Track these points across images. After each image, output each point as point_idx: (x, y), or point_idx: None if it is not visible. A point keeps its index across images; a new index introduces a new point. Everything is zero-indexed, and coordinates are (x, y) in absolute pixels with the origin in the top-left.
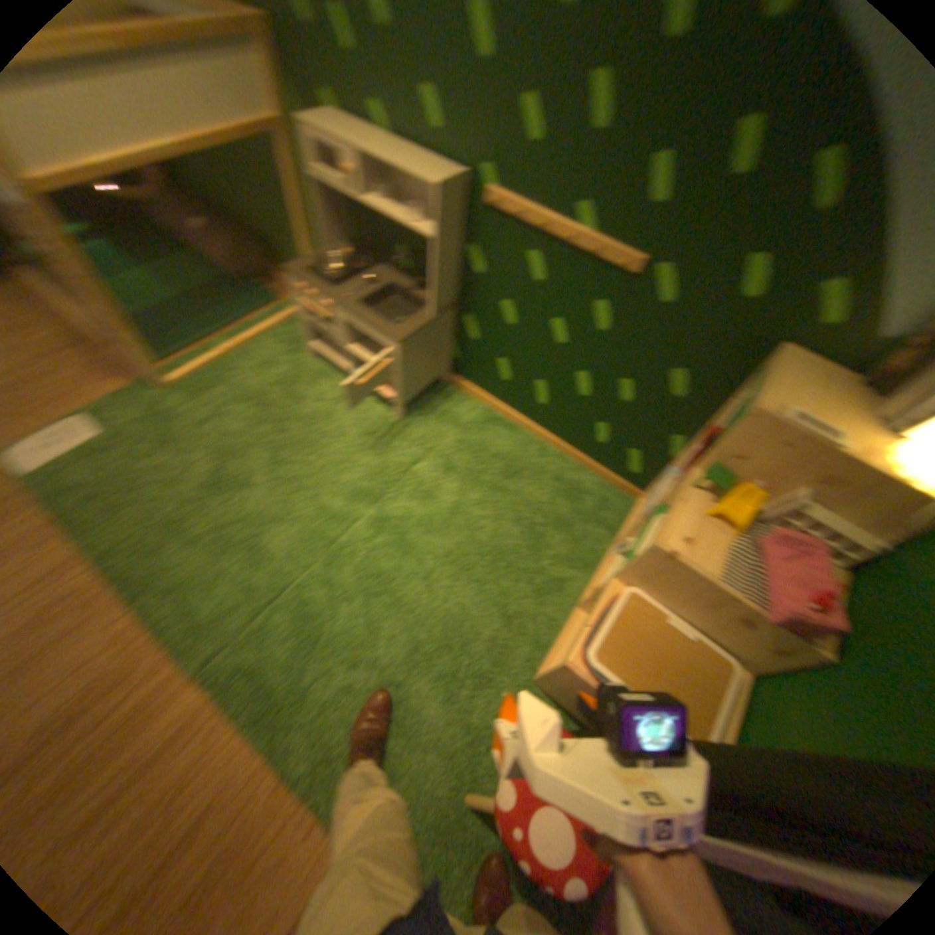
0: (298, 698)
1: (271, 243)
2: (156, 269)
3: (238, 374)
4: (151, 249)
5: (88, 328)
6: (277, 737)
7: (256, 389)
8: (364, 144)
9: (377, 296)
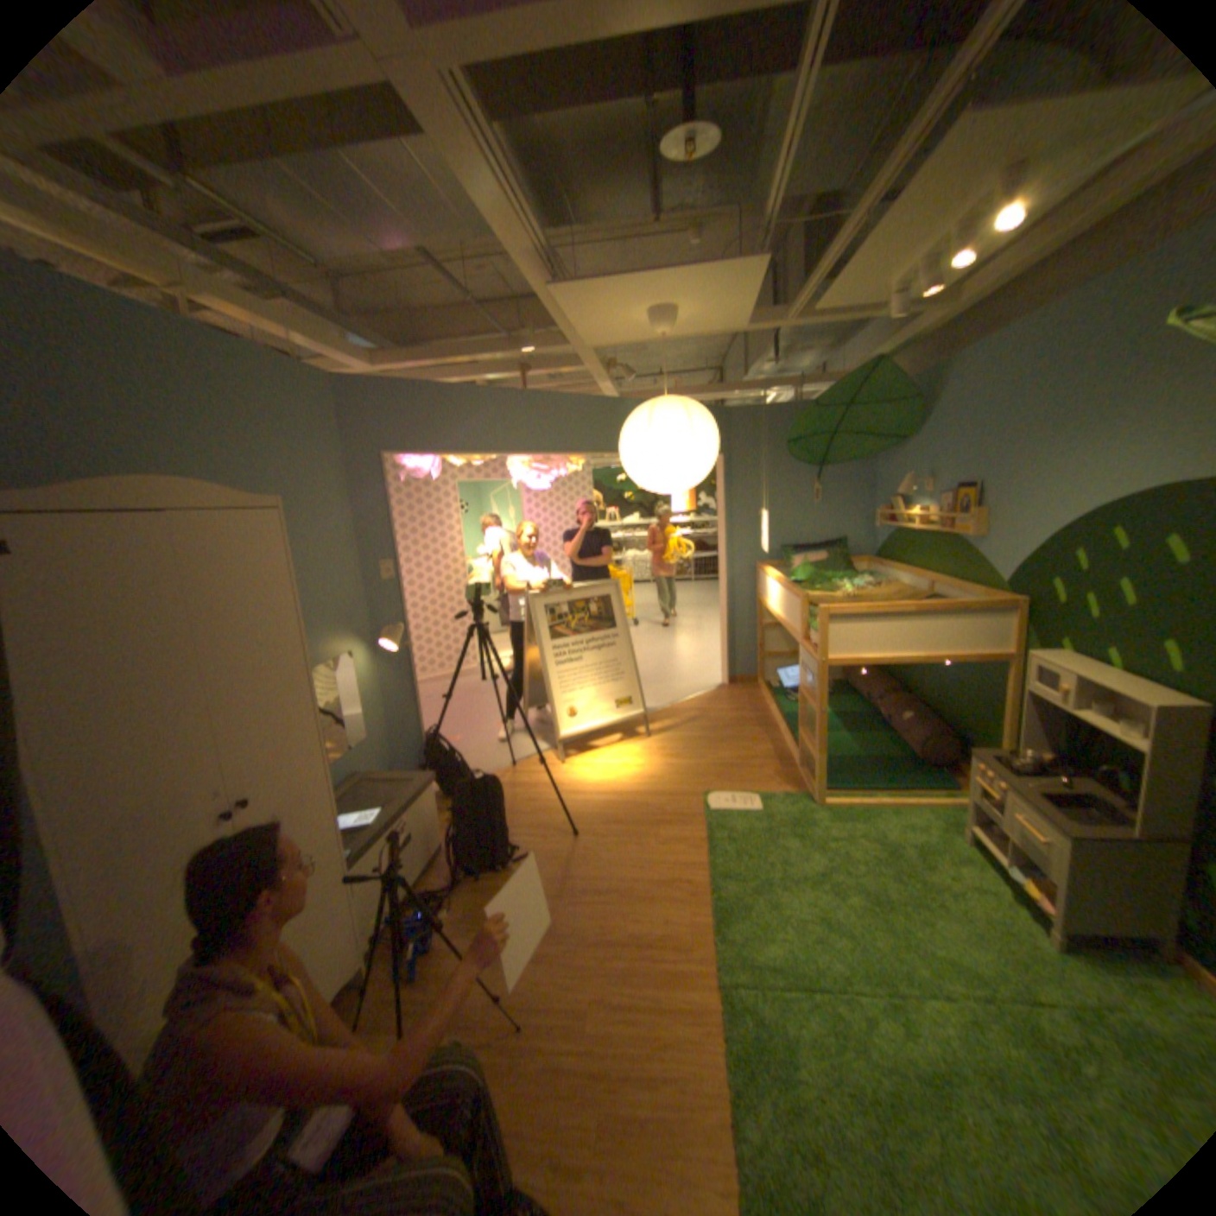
0: (791, 1085)
1: (978, 746)
2: (865, 739)
3: (889, 826)
4: (868, 727)
5: (799, 755)
6: (755, 1093)
7: (899, 844)
8: (1092, 674)
9: (1074, 802)
